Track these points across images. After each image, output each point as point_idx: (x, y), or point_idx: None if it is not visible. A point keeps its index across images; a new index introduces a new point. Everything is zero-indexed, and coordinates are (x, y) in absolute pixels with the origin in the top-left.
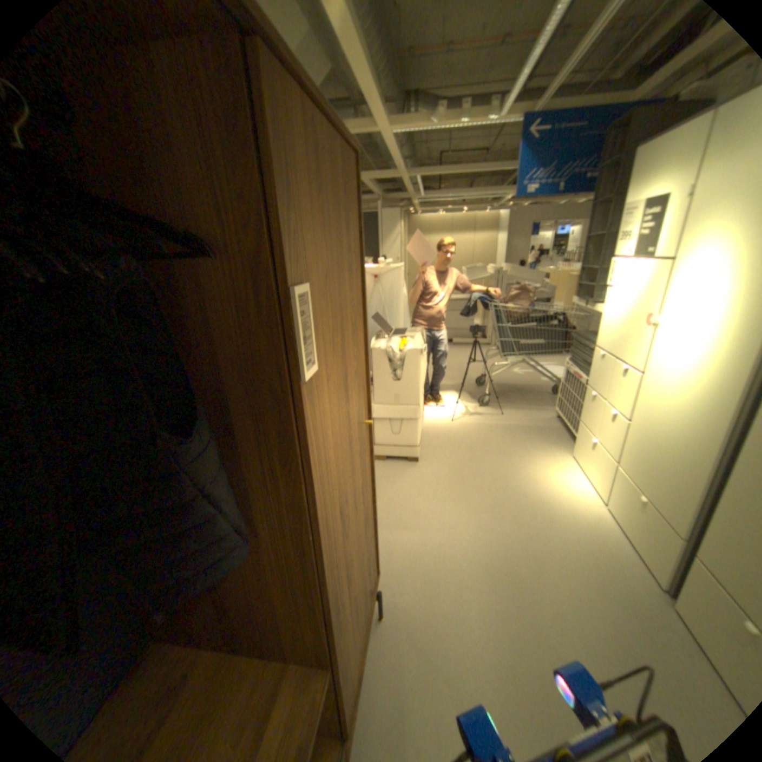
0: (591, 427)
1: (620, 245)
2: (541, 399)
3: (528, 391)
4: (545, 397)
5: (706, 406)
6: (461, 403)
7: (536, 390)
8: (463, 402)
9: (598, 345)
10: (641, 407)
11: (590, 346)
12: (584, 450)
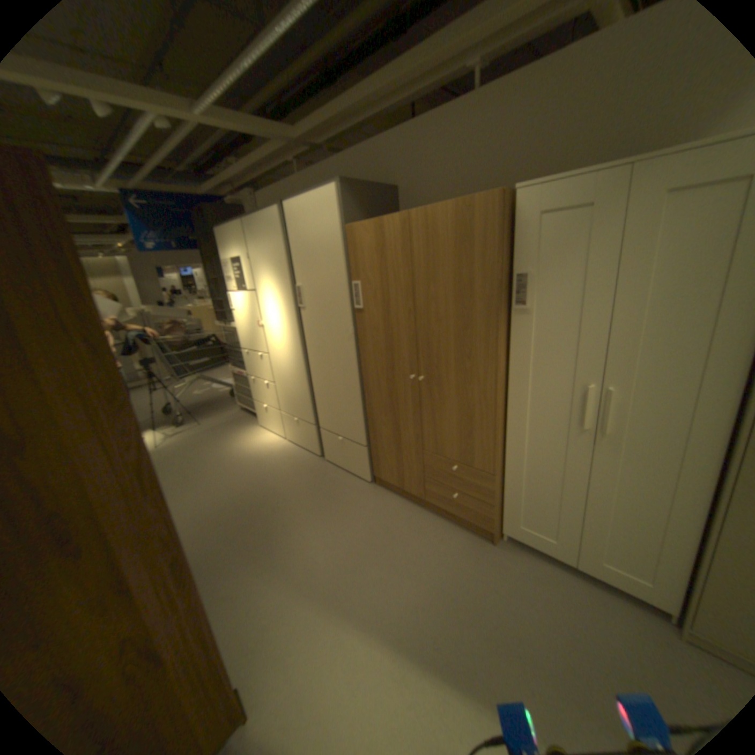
0: (258, 400)
1: (227, 284)
2: (223, 403)
3: (211, 402)
4: (225, 400)
5: (293, 358)
6: (156, 432)
7: (216, 398)
8: (157, 430)
9: (241, 348)
10: (274, 373)
11: (238, 351)
12: (261, 417)
